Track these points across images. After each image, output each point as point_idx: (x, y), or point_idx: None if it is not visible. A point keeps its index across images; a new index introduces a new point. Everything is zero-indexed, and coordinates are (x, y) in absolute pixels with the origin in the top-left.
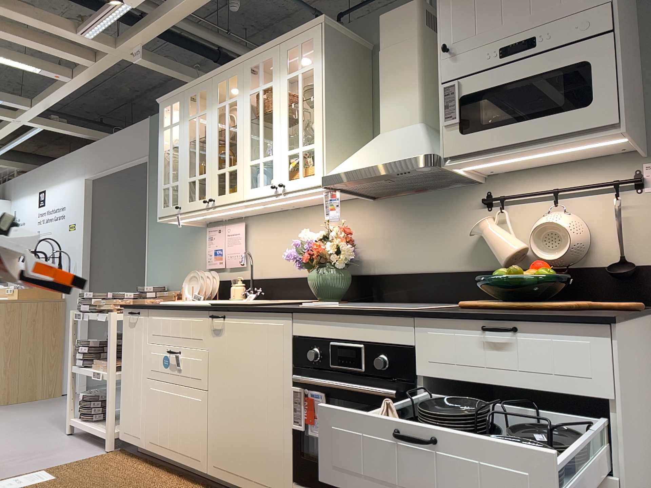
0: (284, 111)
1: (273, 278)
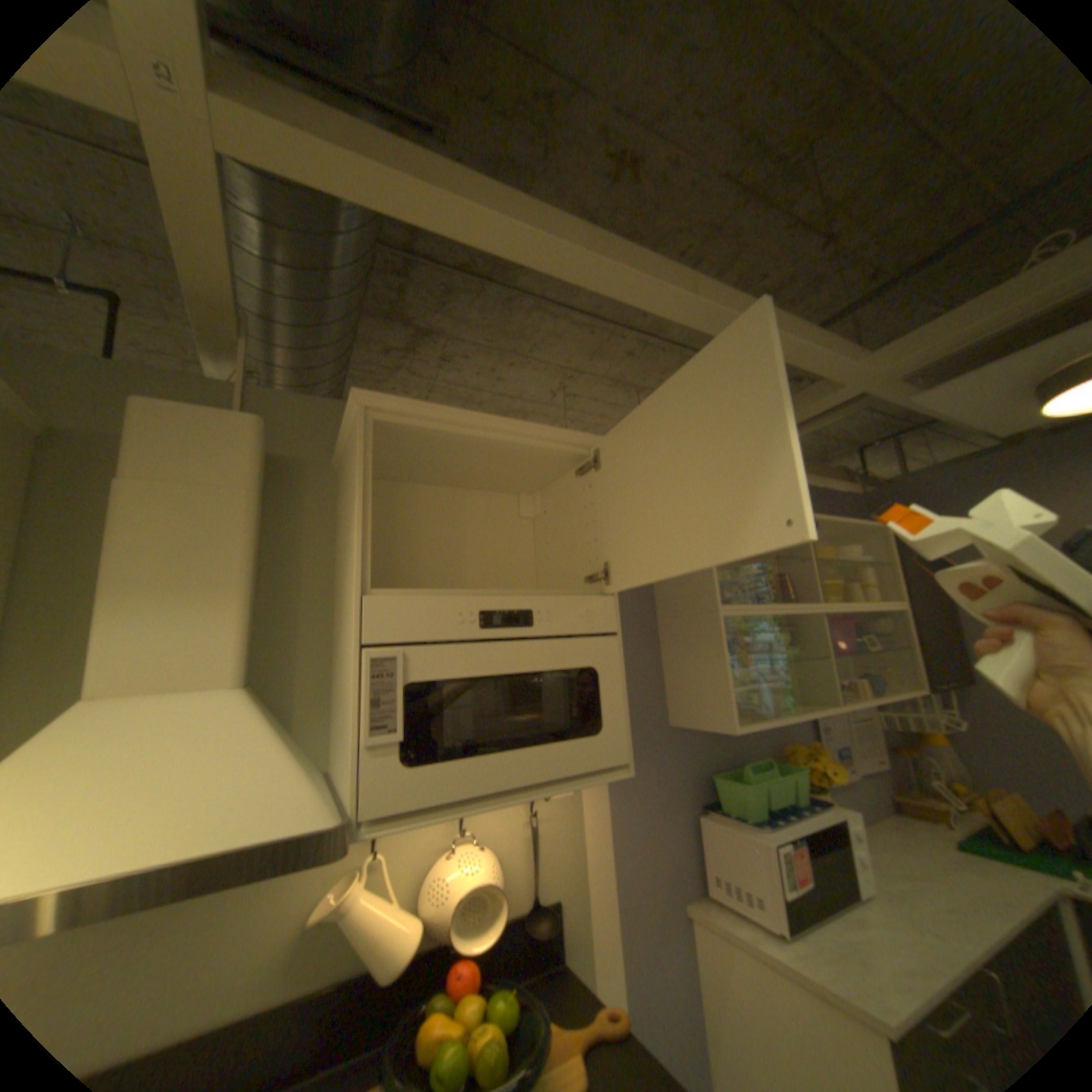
0: None
1: None
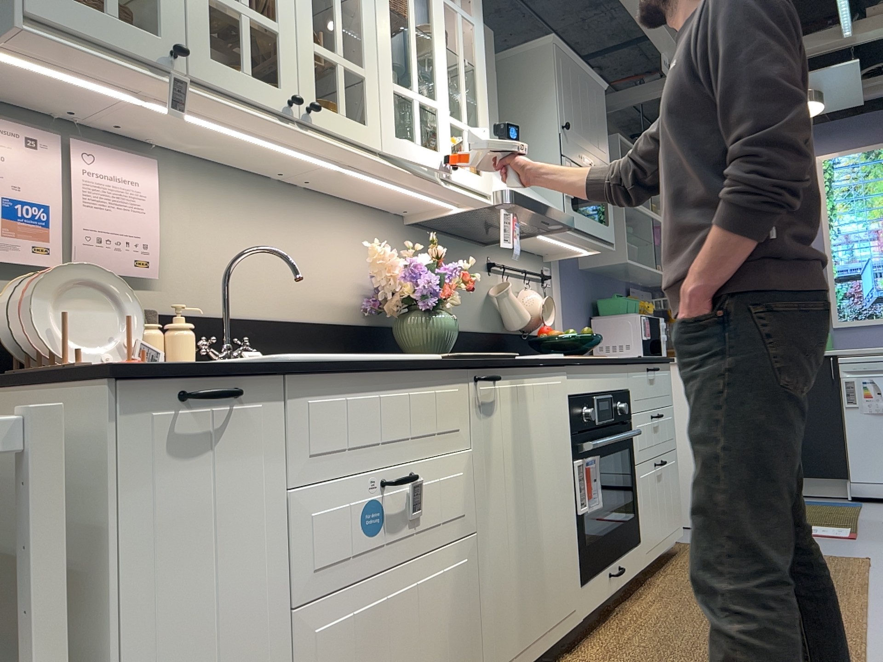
0: (443, 48)
1: (245, 319)
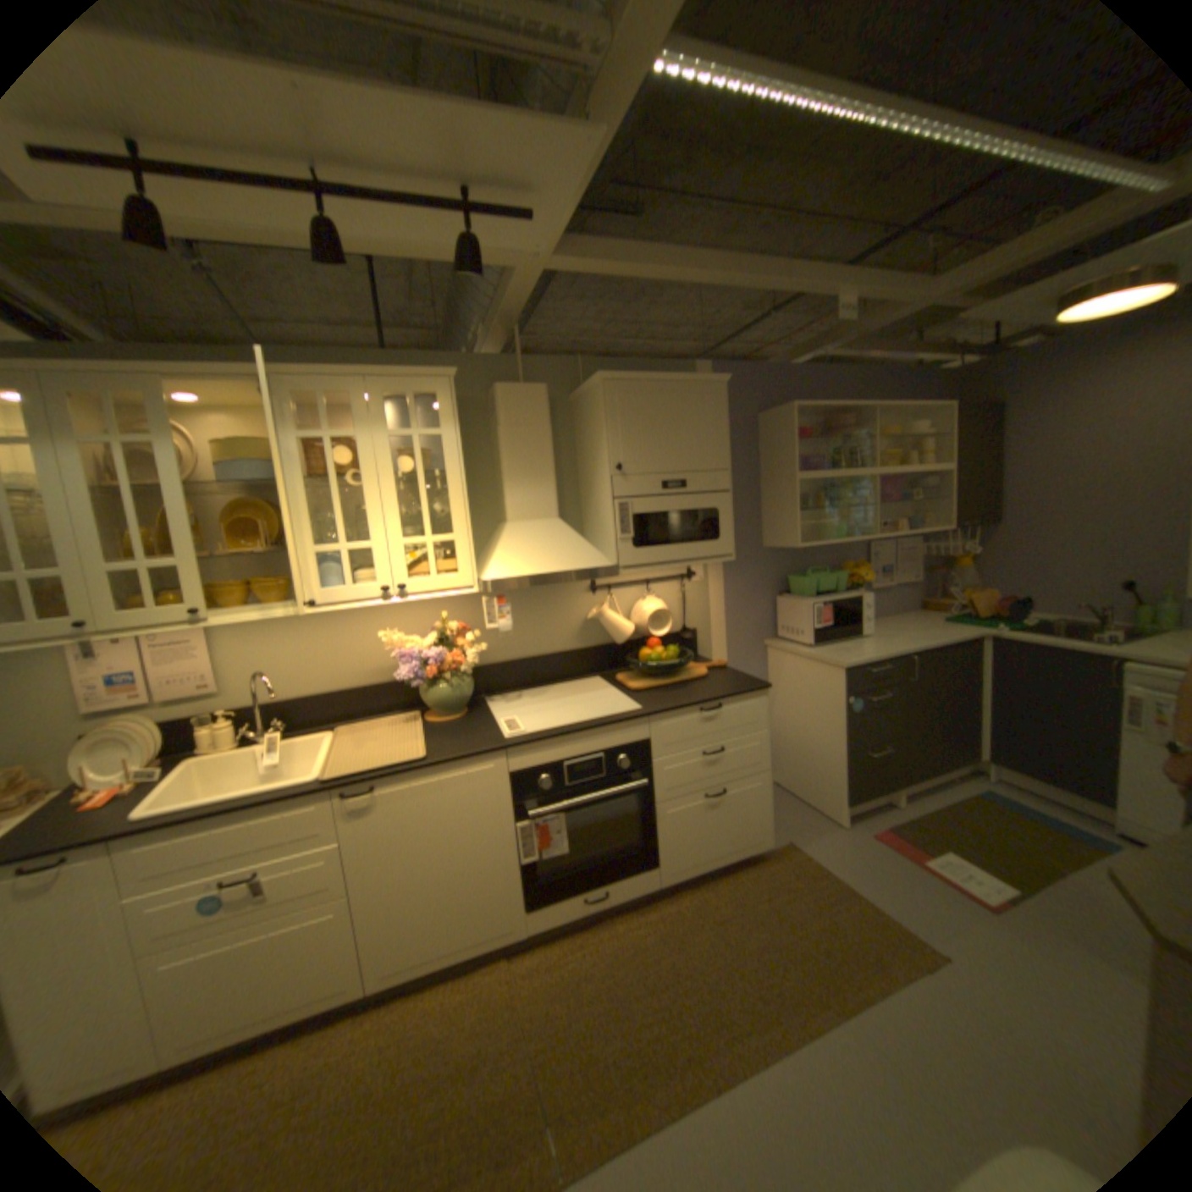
0: (389, 482)
1: (296, 699)
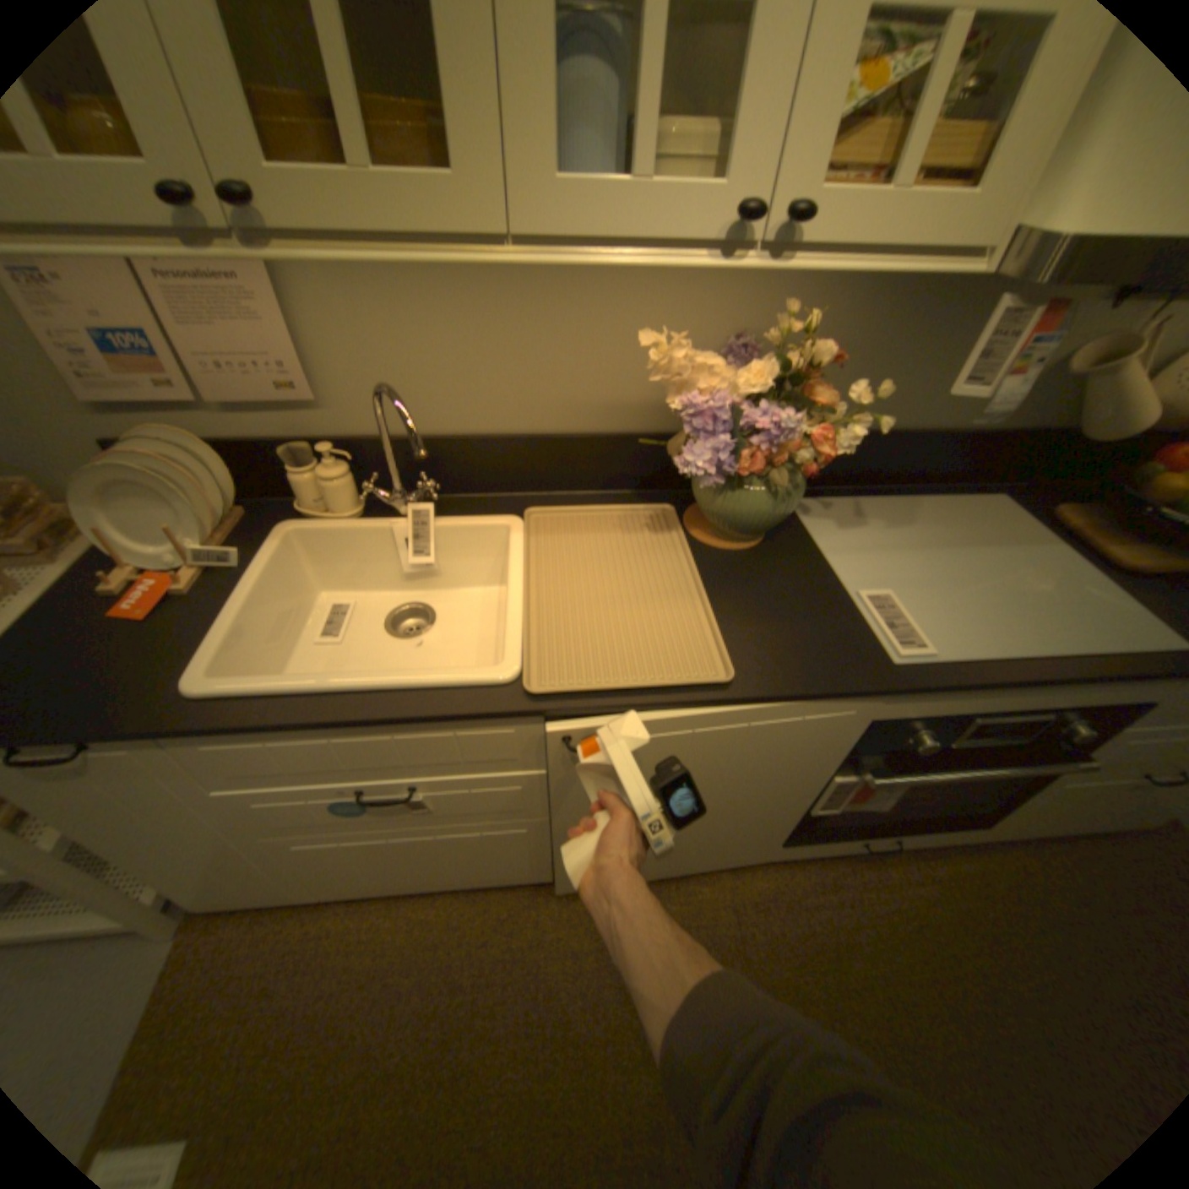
0: None
1: (455, 436)
